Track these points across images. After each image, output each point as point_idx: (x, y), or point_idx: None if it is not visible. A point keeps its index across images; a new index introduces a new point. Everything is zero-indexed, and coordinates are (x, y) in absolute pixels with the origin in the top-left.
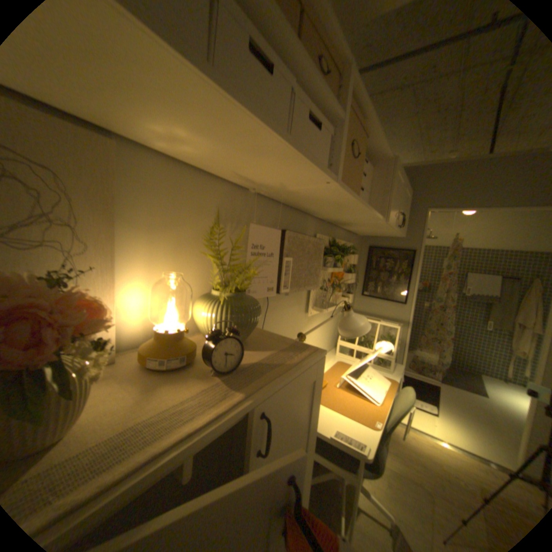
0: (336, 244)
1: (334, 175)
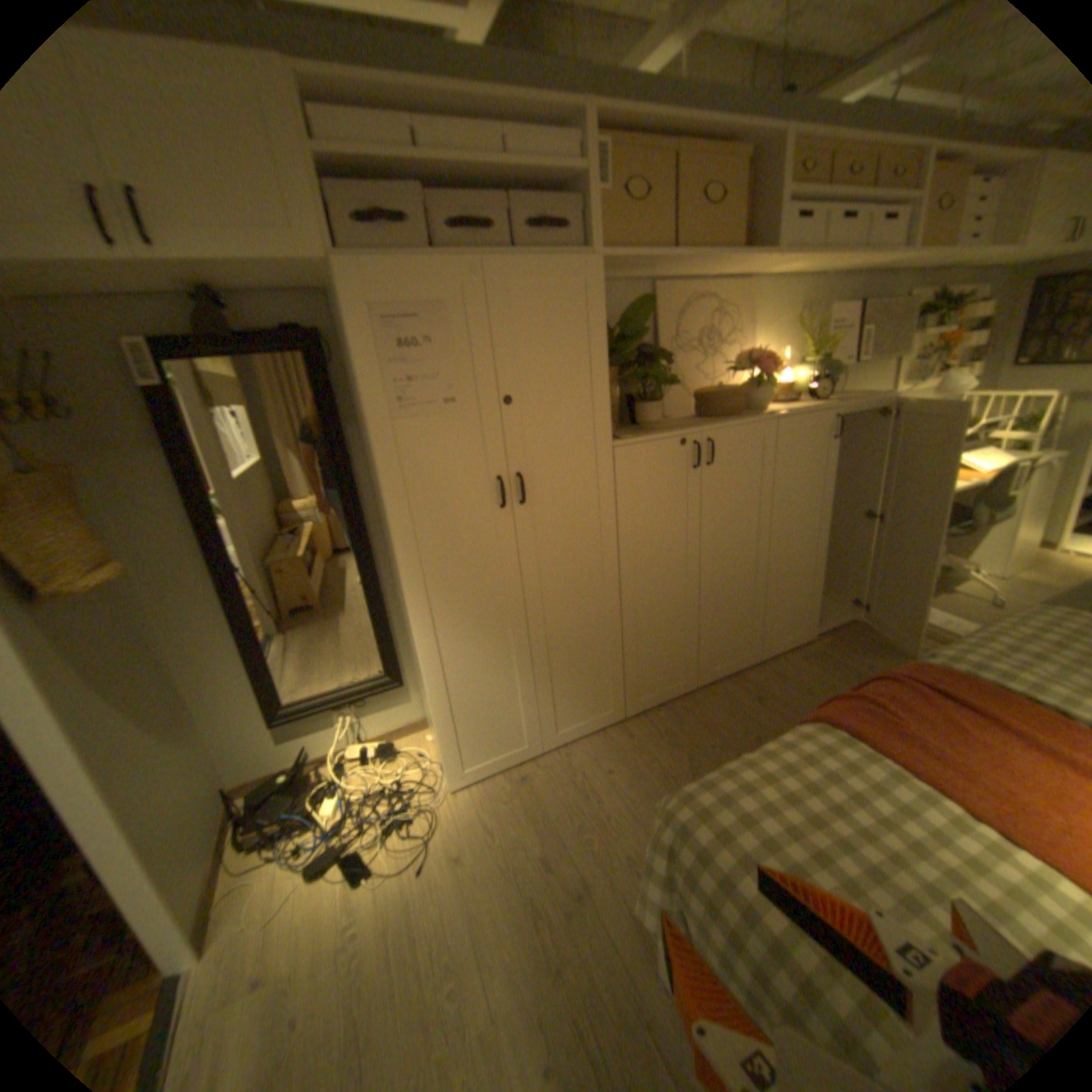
0: (946, 298)
1: (909, 252)
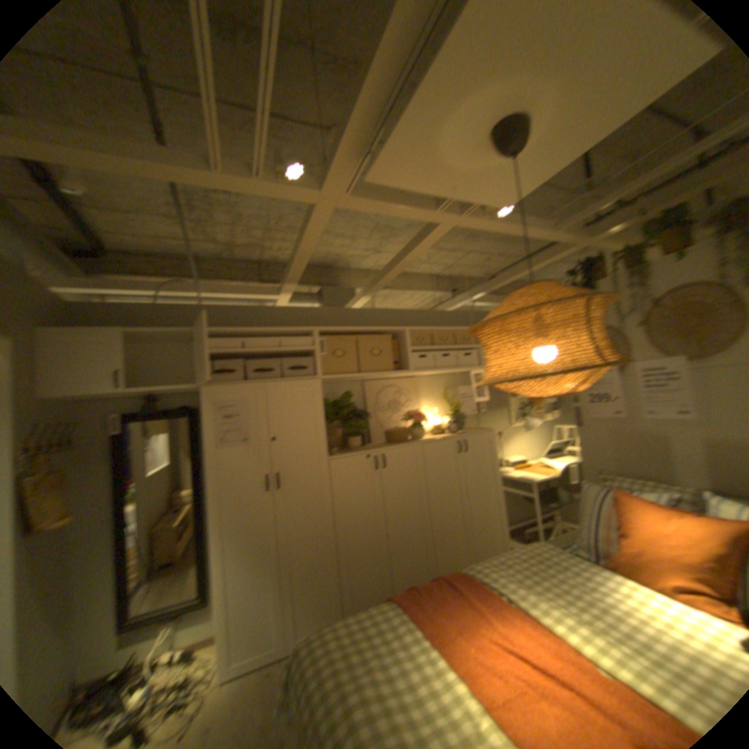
0: None
1: (480, 367)
